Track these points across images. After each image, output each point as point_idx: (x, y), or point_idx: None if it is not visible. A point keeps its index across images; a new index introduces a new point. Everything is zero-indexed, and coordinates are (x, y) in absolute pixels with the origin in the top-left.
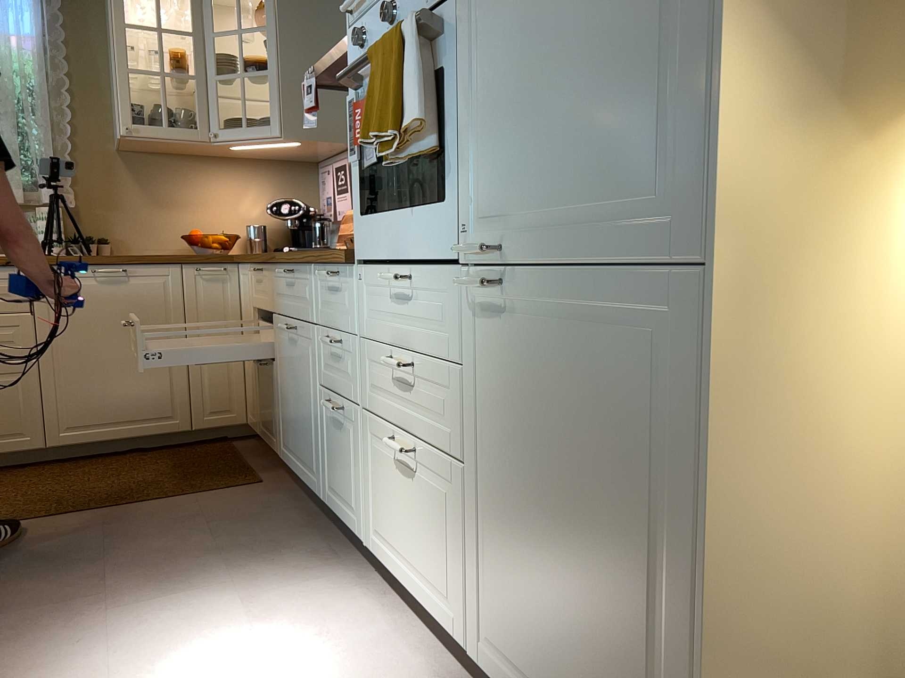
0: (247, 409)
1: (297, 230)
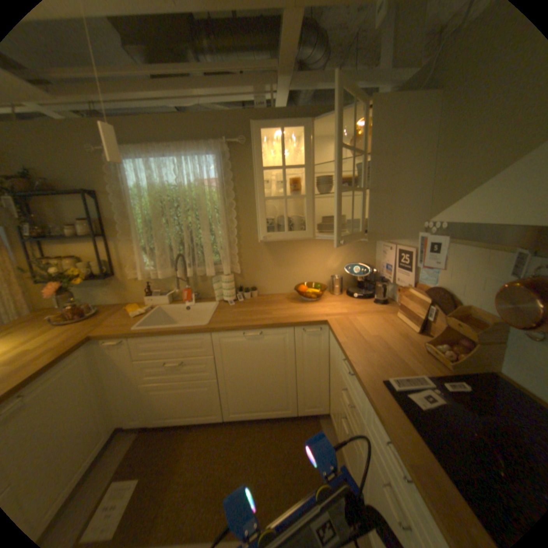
0: (330, 410)
1: (363, 280)
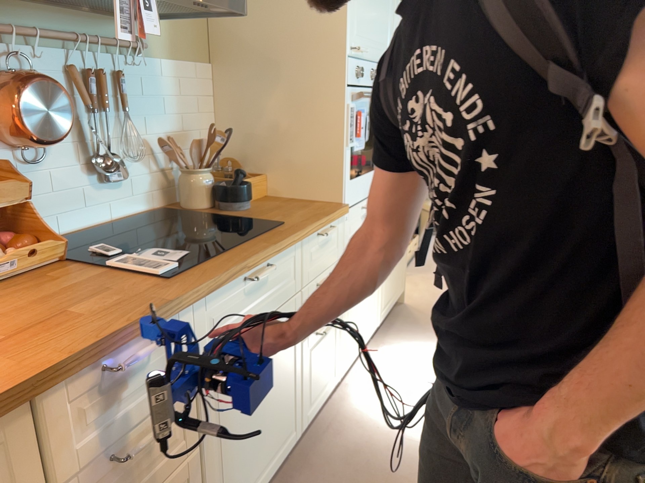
0: None
1: None
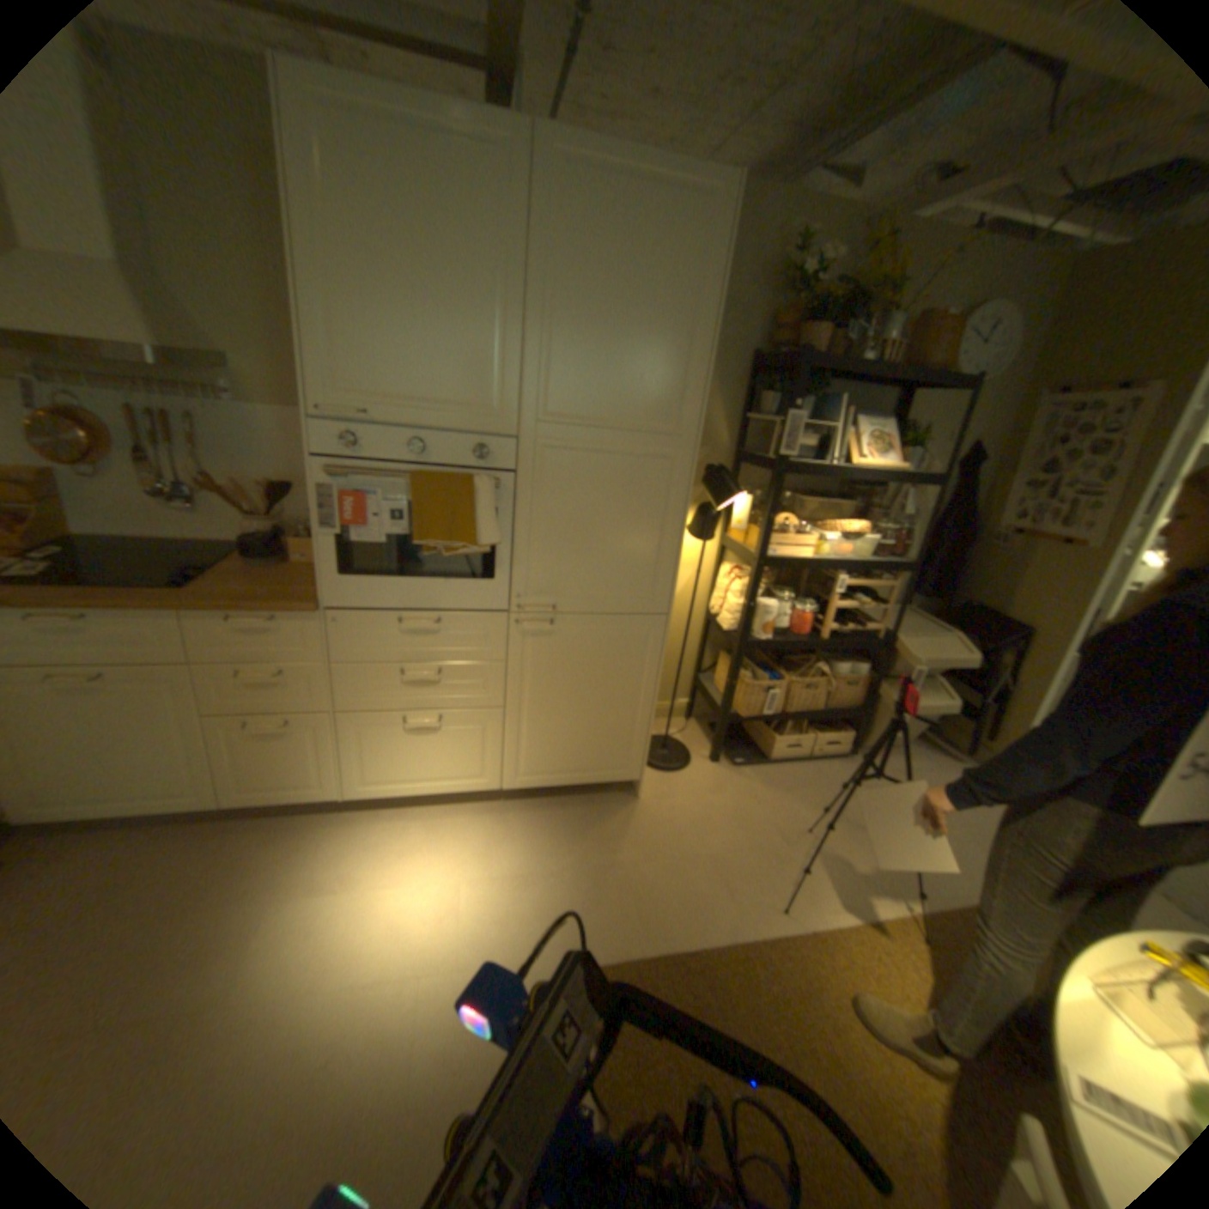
0: None
1: None
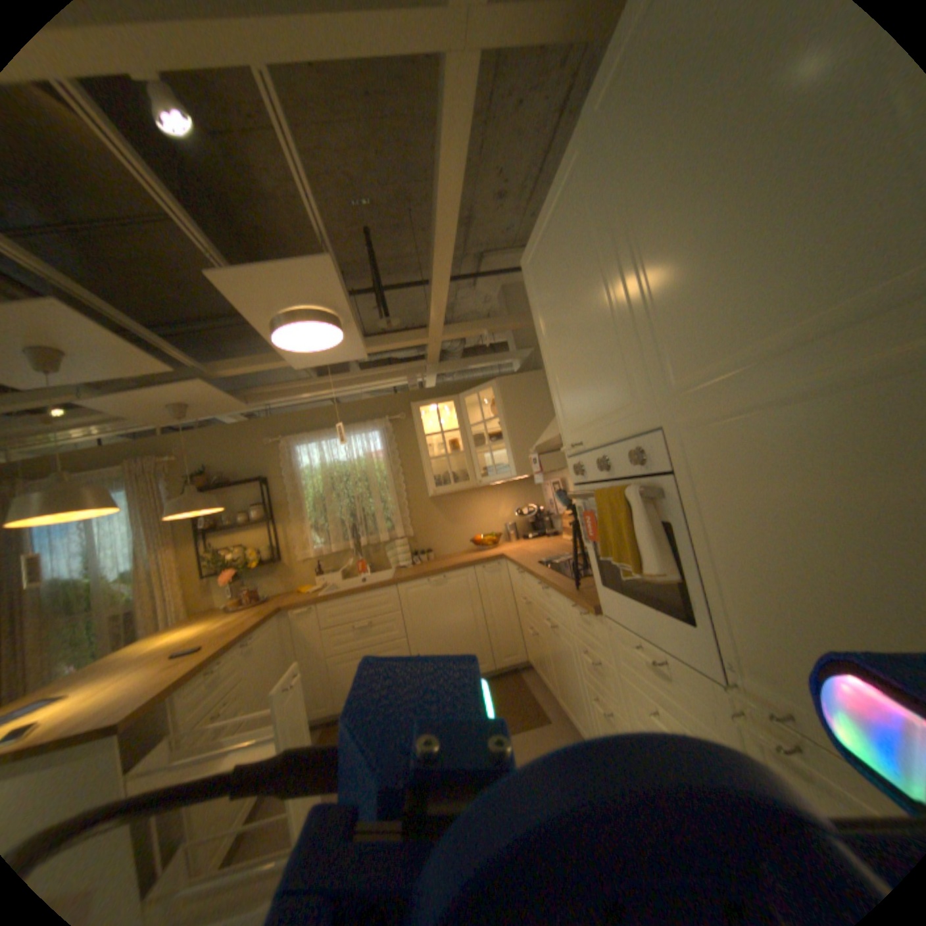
0: (526, 653)
1: (534, 522)
